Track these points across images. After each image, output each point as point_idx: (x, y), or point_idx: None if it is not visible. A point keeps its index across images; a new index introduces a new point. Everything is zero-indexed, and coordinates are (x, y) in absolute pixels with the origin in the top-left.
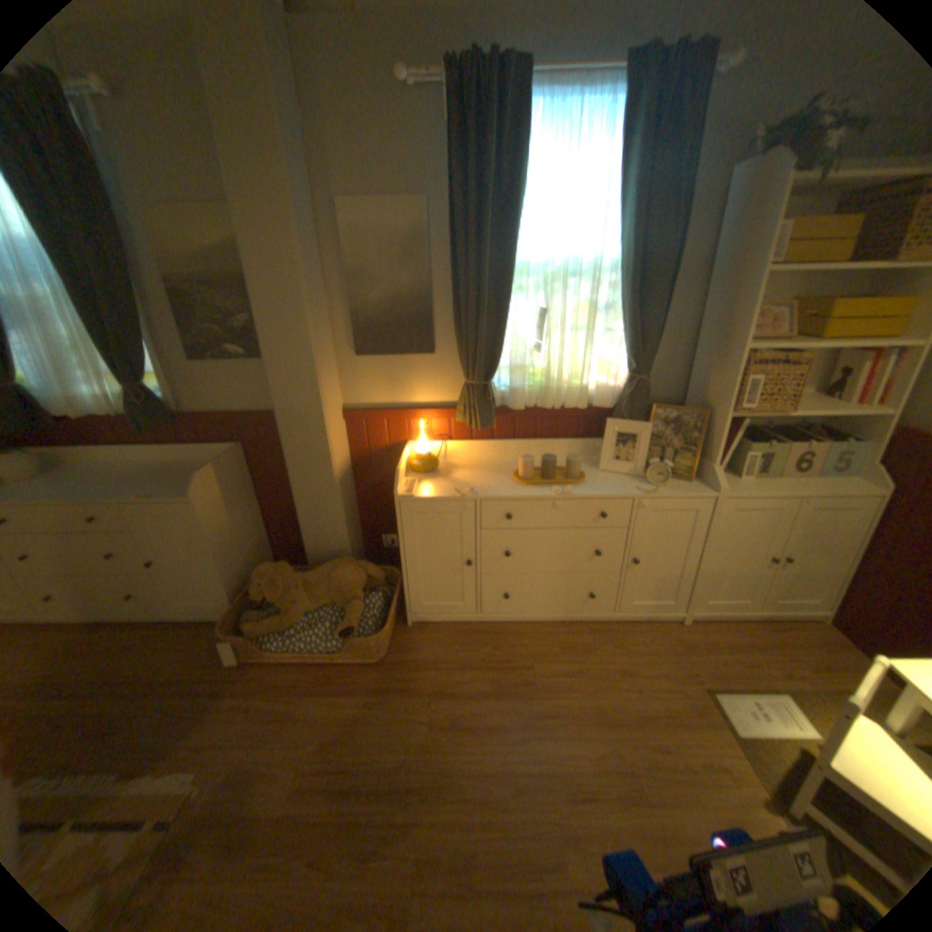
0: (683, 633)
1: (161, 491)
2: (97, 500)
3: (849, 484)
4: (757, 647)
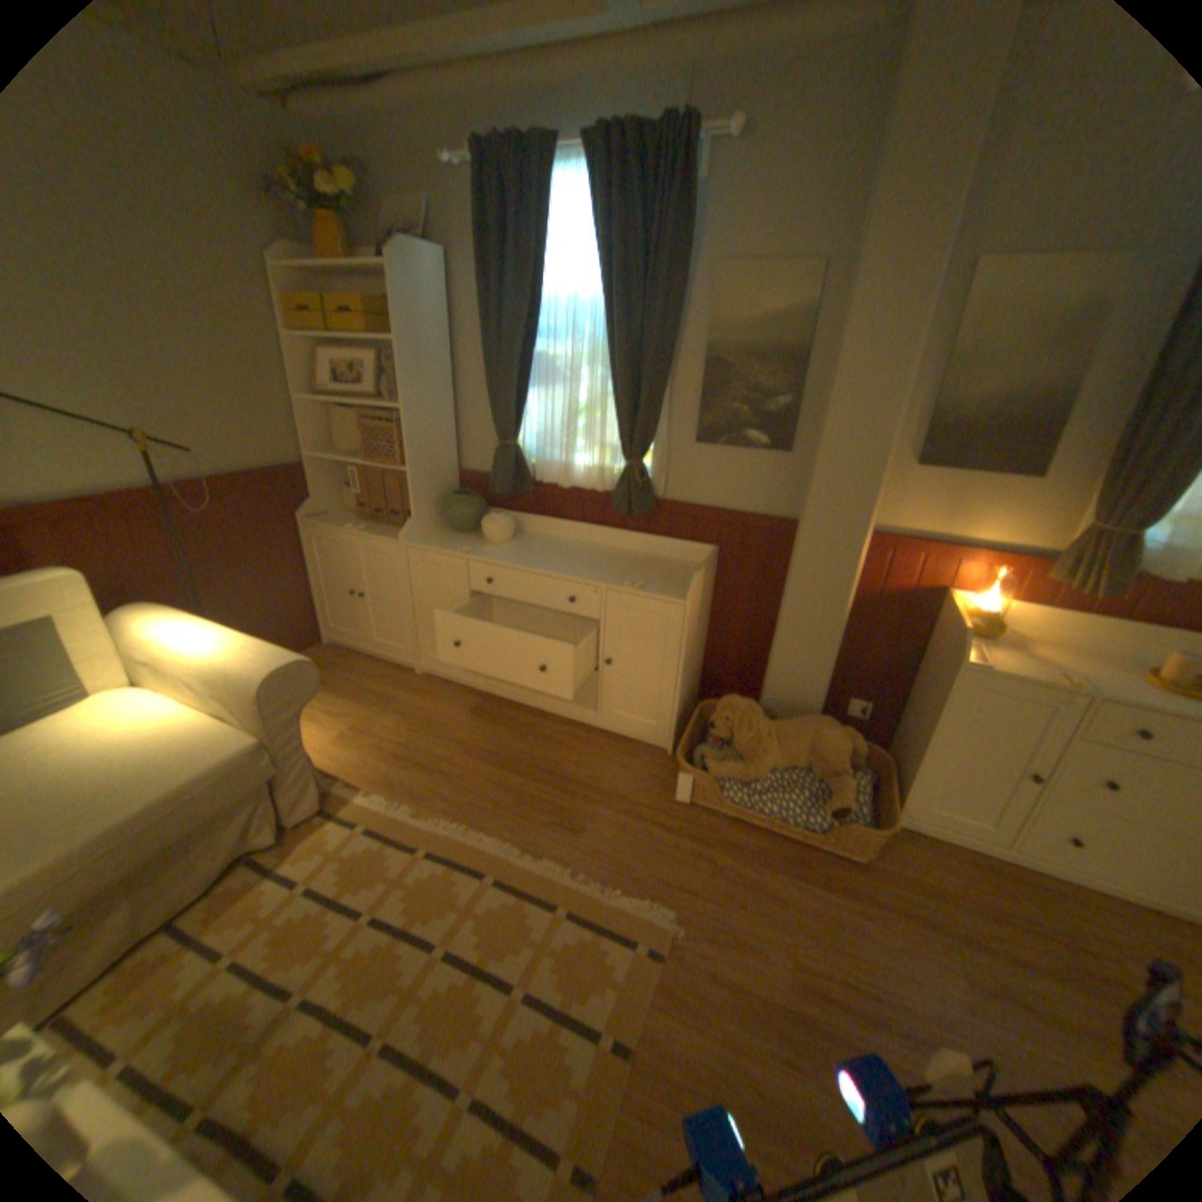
0: None
1: (647, 584)
2: (586, 579)
3: None
4: None
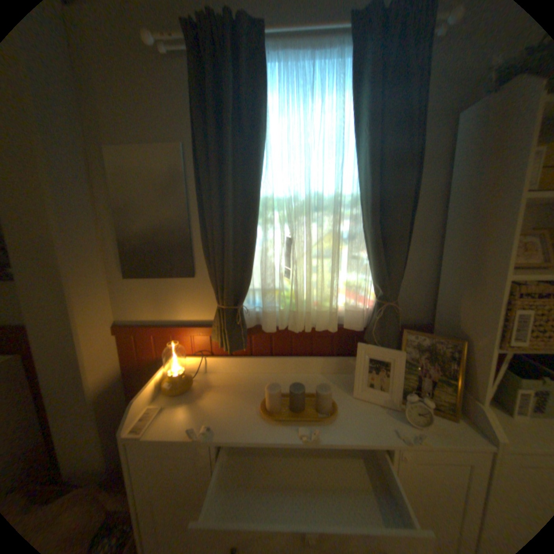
0: None
1: None
2: None
3: None
4: None
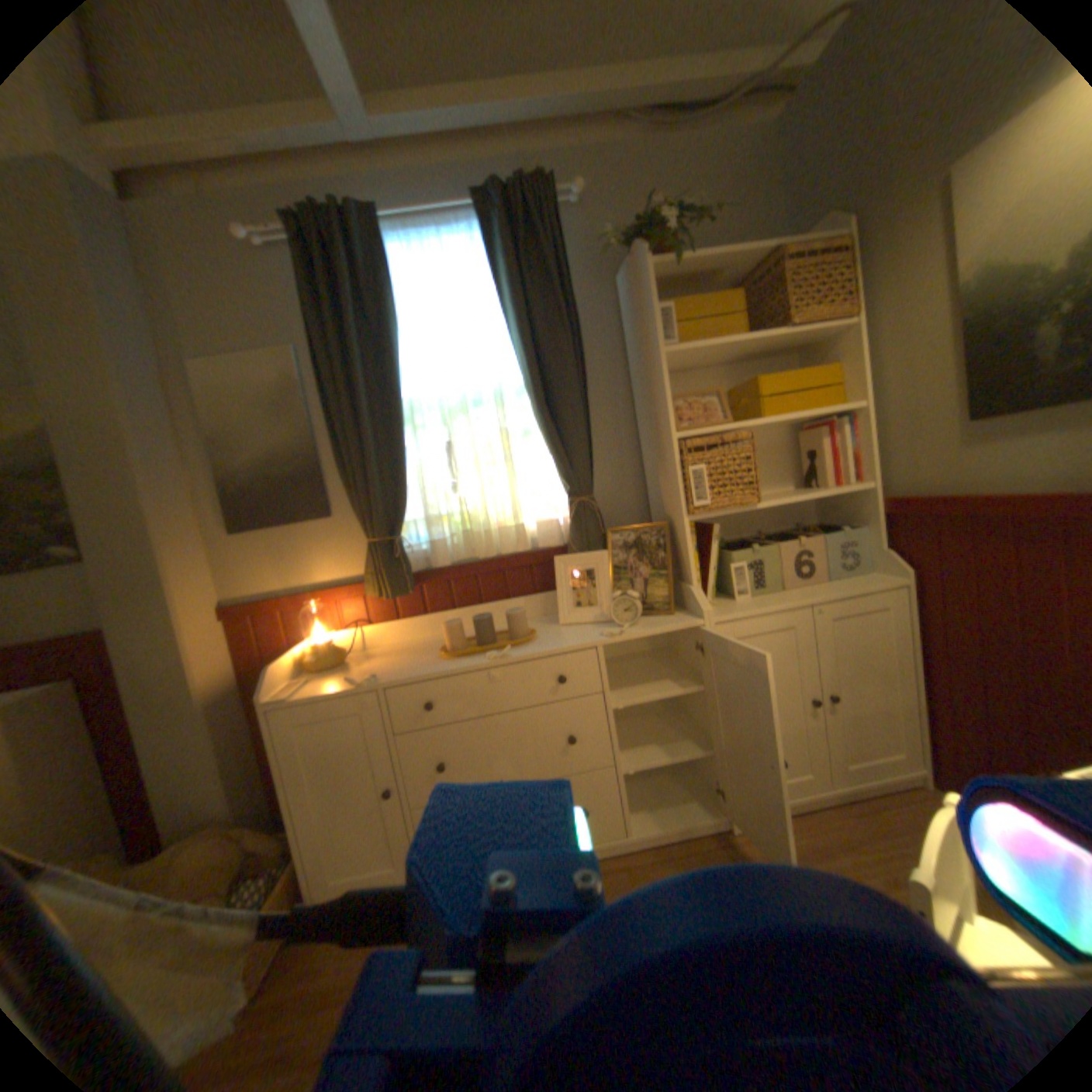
0: (735, 847)
1: None
2: None
3: (866, 580)
4: (842, 846)
